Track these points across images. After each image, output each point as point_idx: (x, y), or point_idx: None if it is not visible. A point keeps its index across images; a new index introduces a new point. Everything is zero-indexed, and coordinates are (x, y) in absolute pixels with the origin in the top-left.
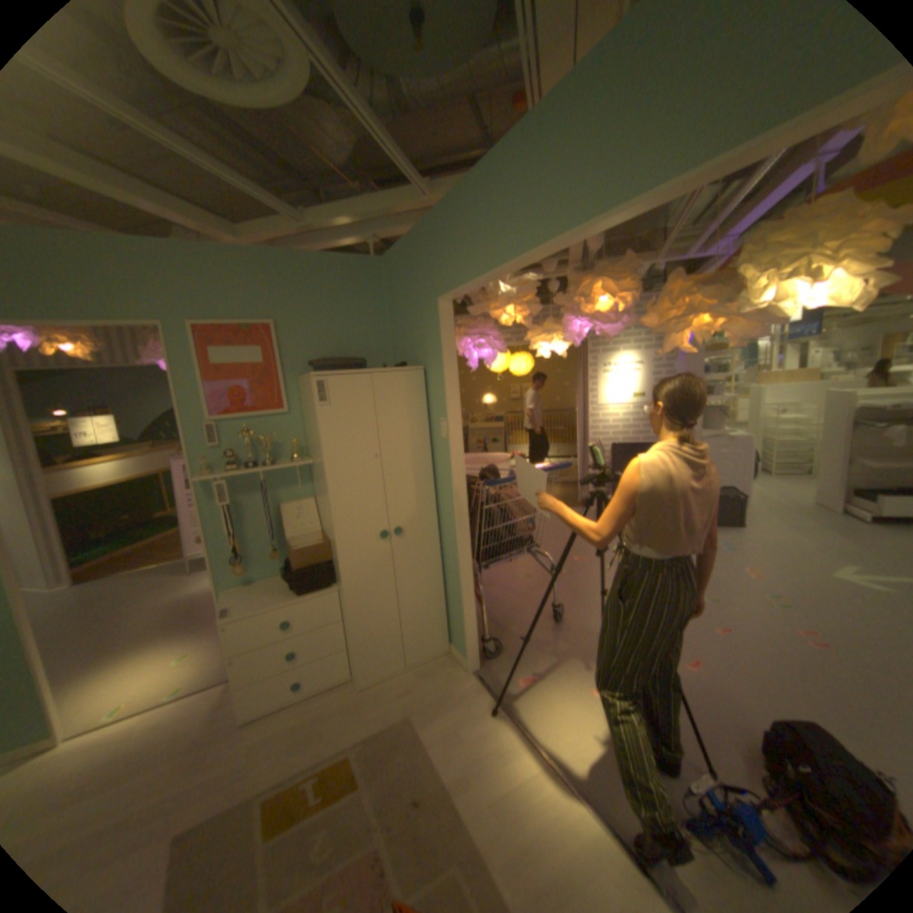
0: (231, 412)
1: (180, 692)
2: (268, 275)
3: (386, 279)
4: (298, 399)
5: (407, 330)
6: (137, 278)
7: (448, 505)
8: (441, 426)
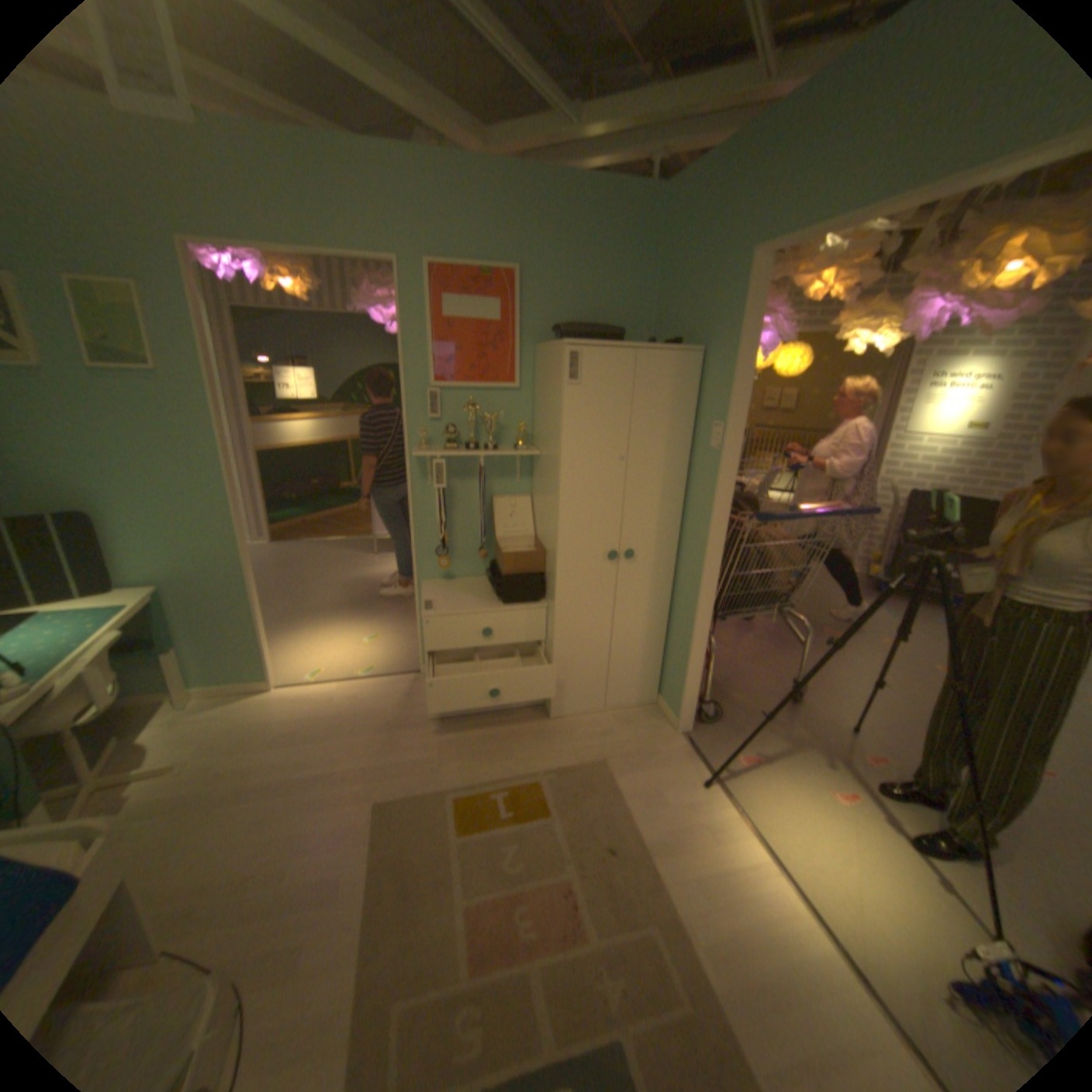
0: (457, 380)
1: (373, 671)
2: (522, 201)
3: (668, 217)
4: (531, 373)
5: (687, 294)
6: (377, 198)
7: (698, 536)
8: (712, 432)
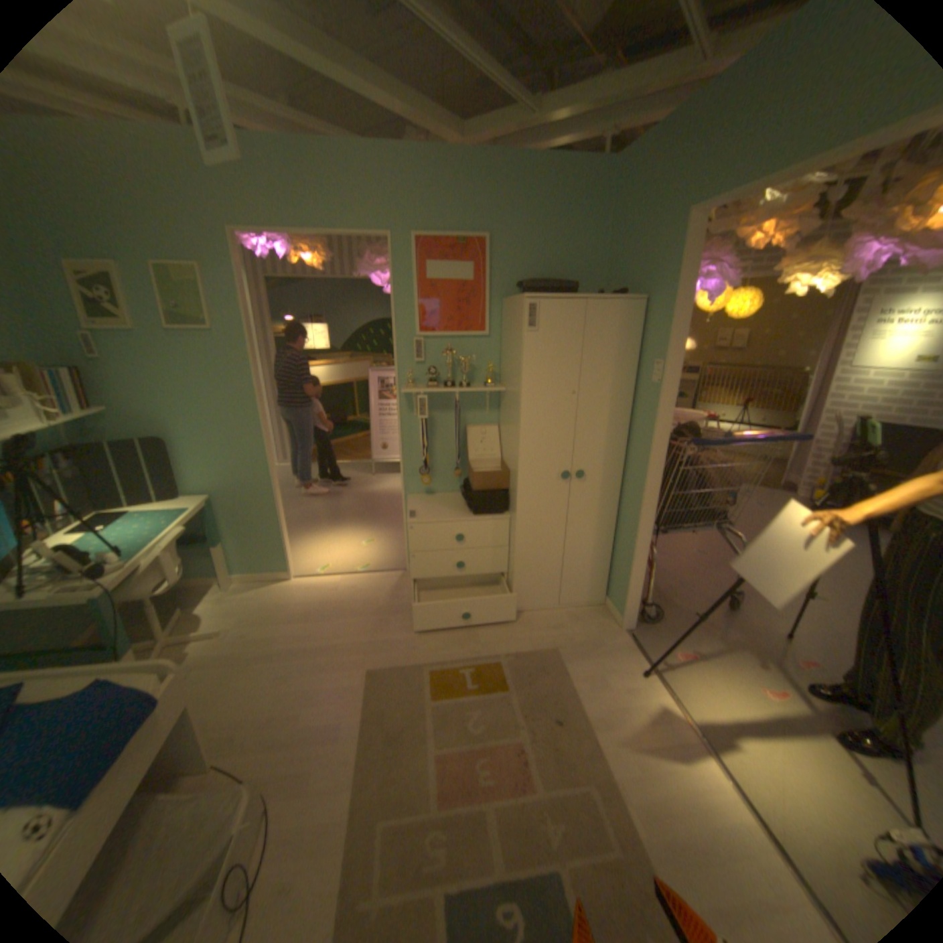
0: (437, 329)
1: (369, 567)
2: (492, 180)
3: (618, 183)
4: (499, 322)
5: (633, 249)
6: (375, 185)
7: (641, 458)
8: (654, 368)
